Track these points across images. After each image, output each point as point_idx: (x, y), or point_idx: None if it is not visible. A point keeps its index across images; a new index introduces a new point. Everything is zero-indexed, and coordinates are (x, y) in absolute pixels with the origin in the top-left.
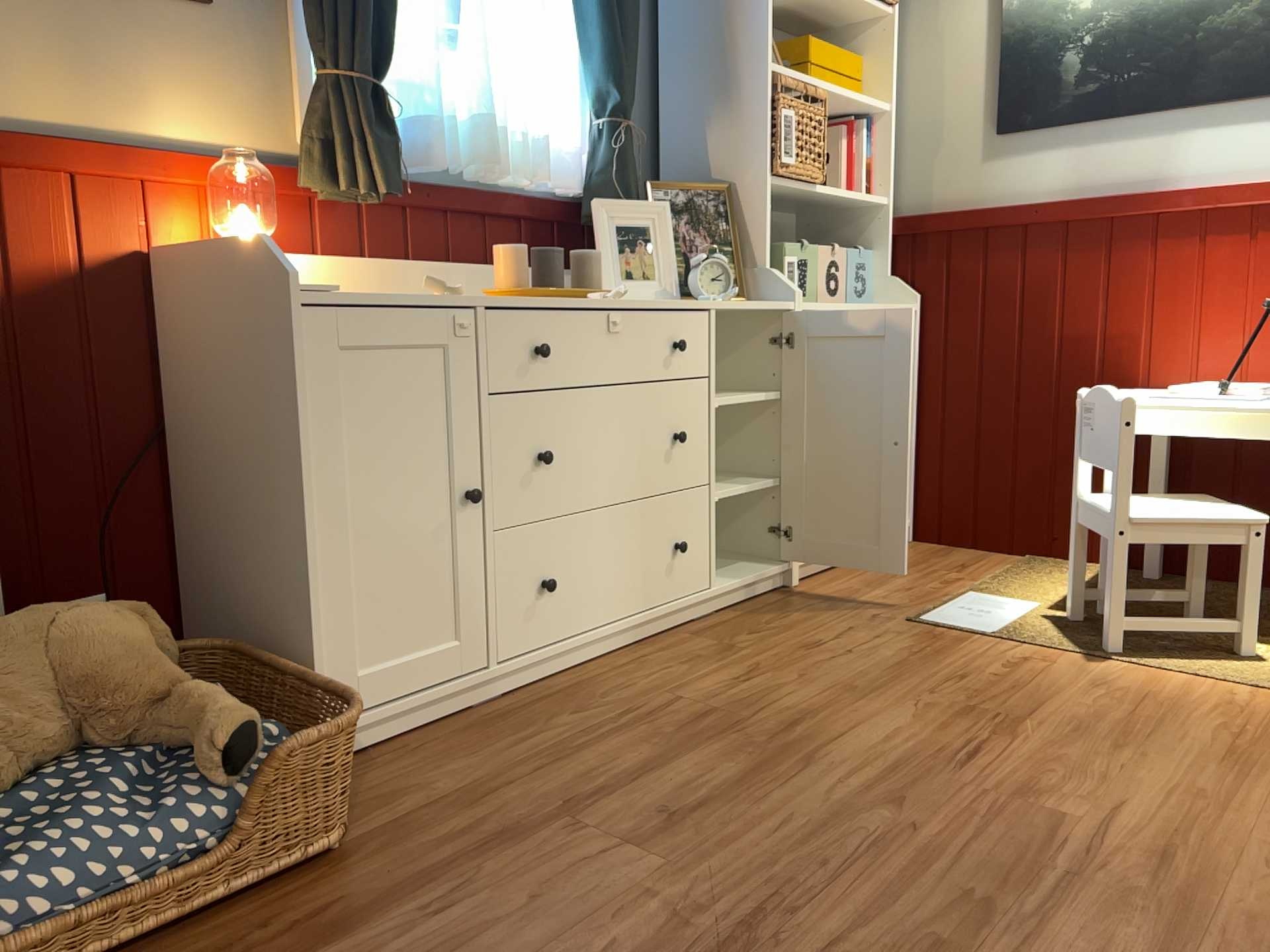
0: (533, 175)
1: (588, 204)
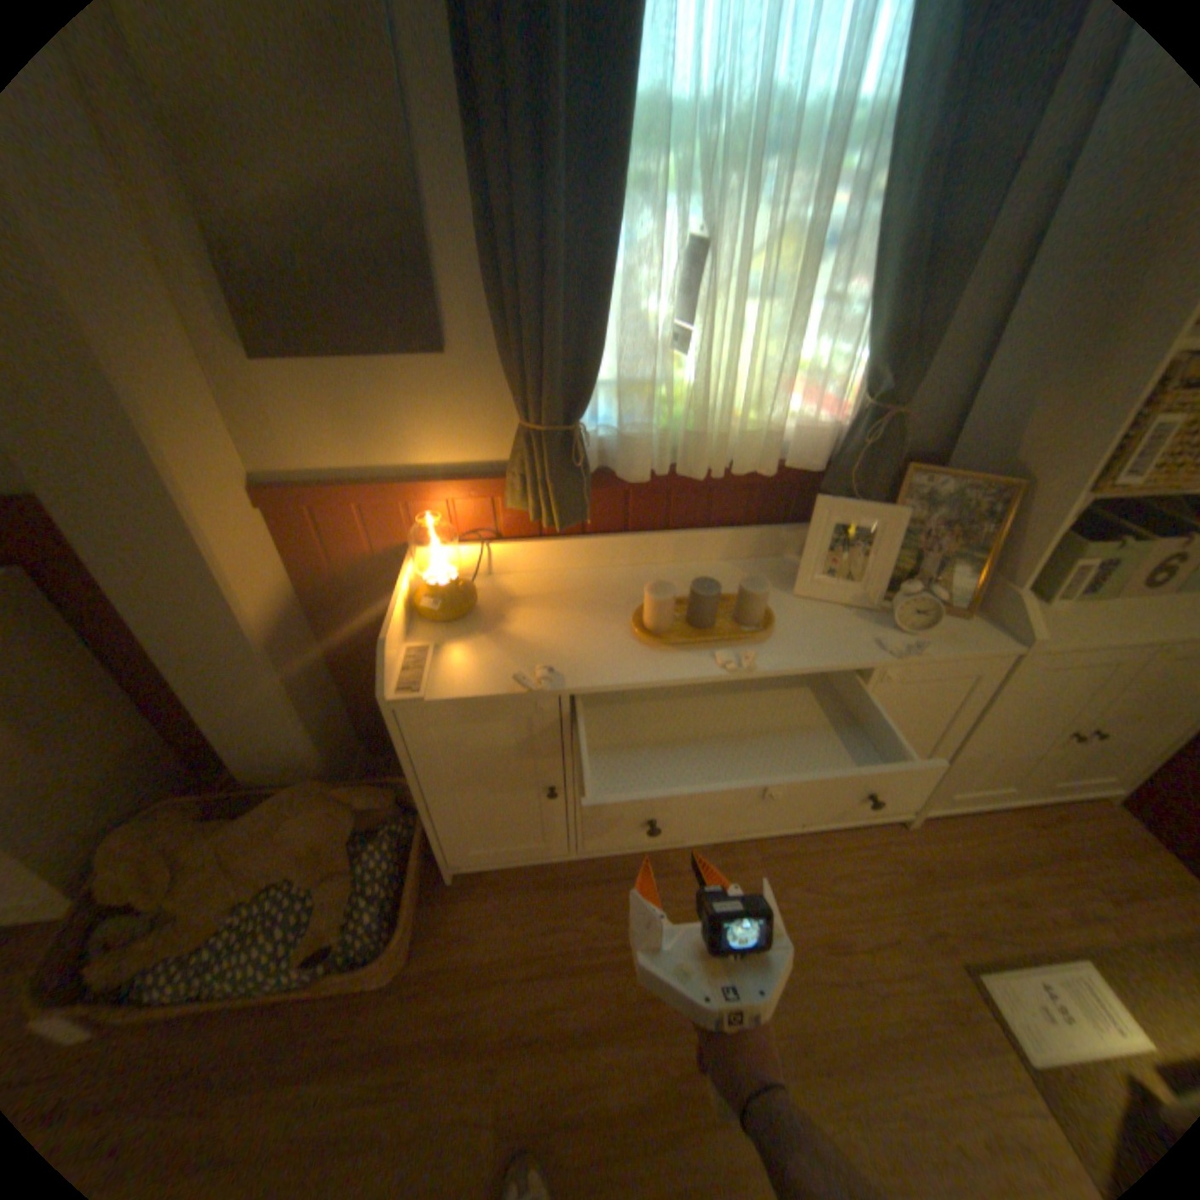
0: (757, 467)
1: (828, 481)
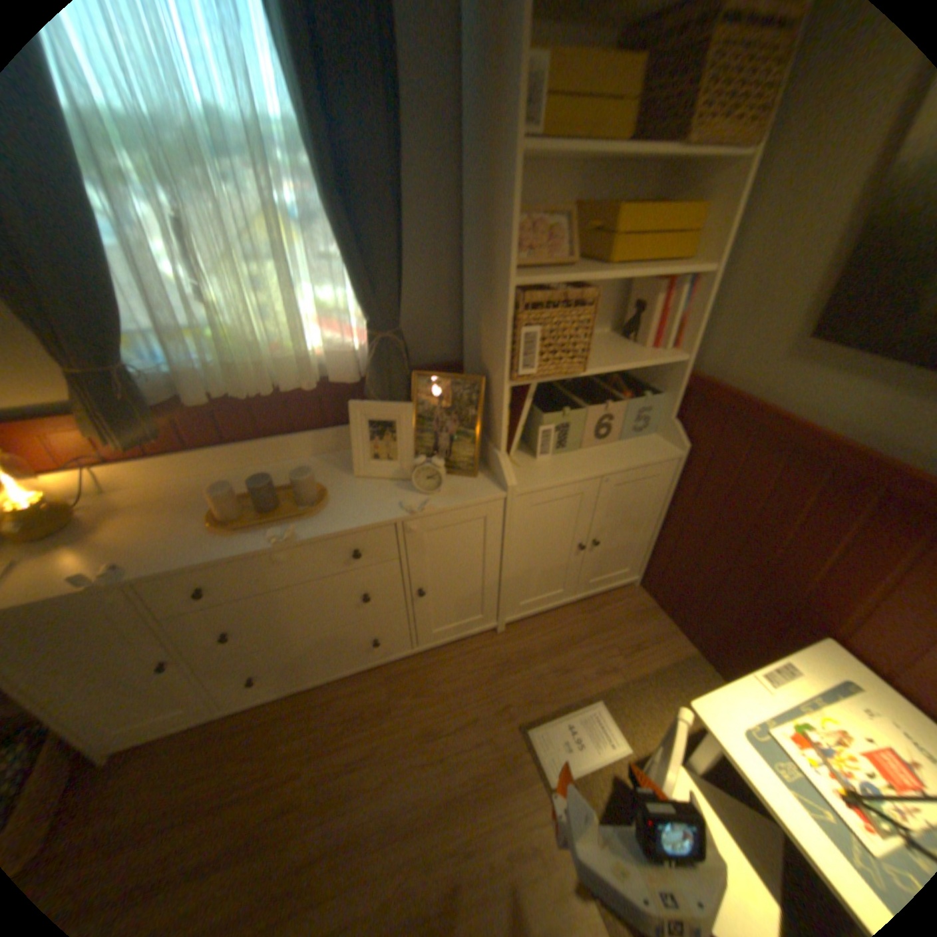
0: (300, 384)
1: (367, 388)
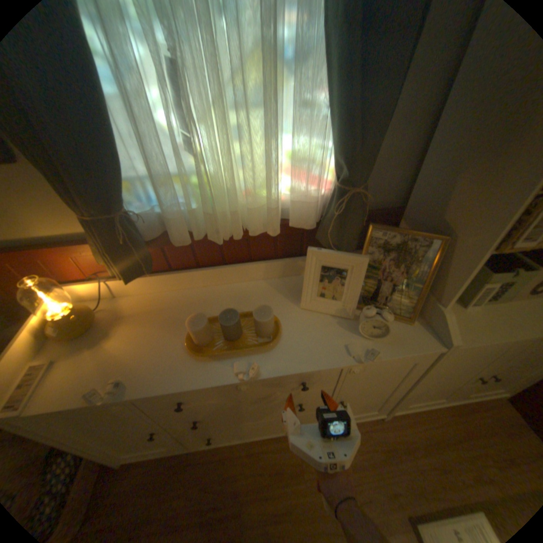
0: (266, 229)
1: (320, 233)
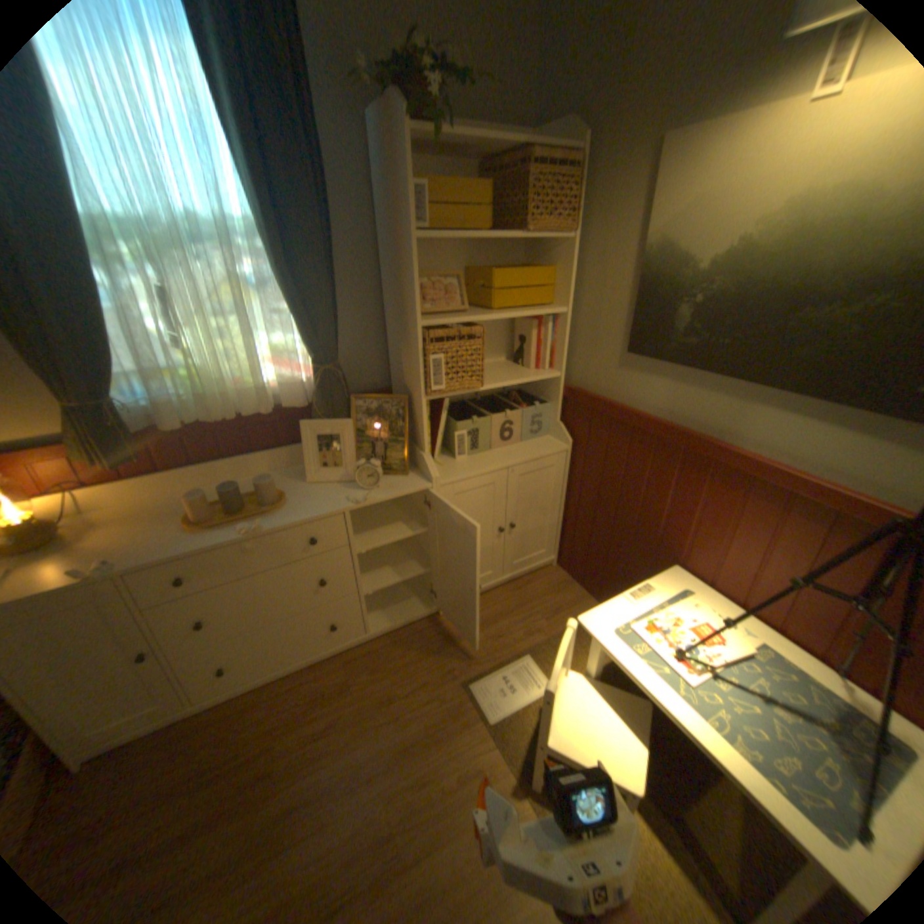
0: (257, 410)
1: (313, 412)
